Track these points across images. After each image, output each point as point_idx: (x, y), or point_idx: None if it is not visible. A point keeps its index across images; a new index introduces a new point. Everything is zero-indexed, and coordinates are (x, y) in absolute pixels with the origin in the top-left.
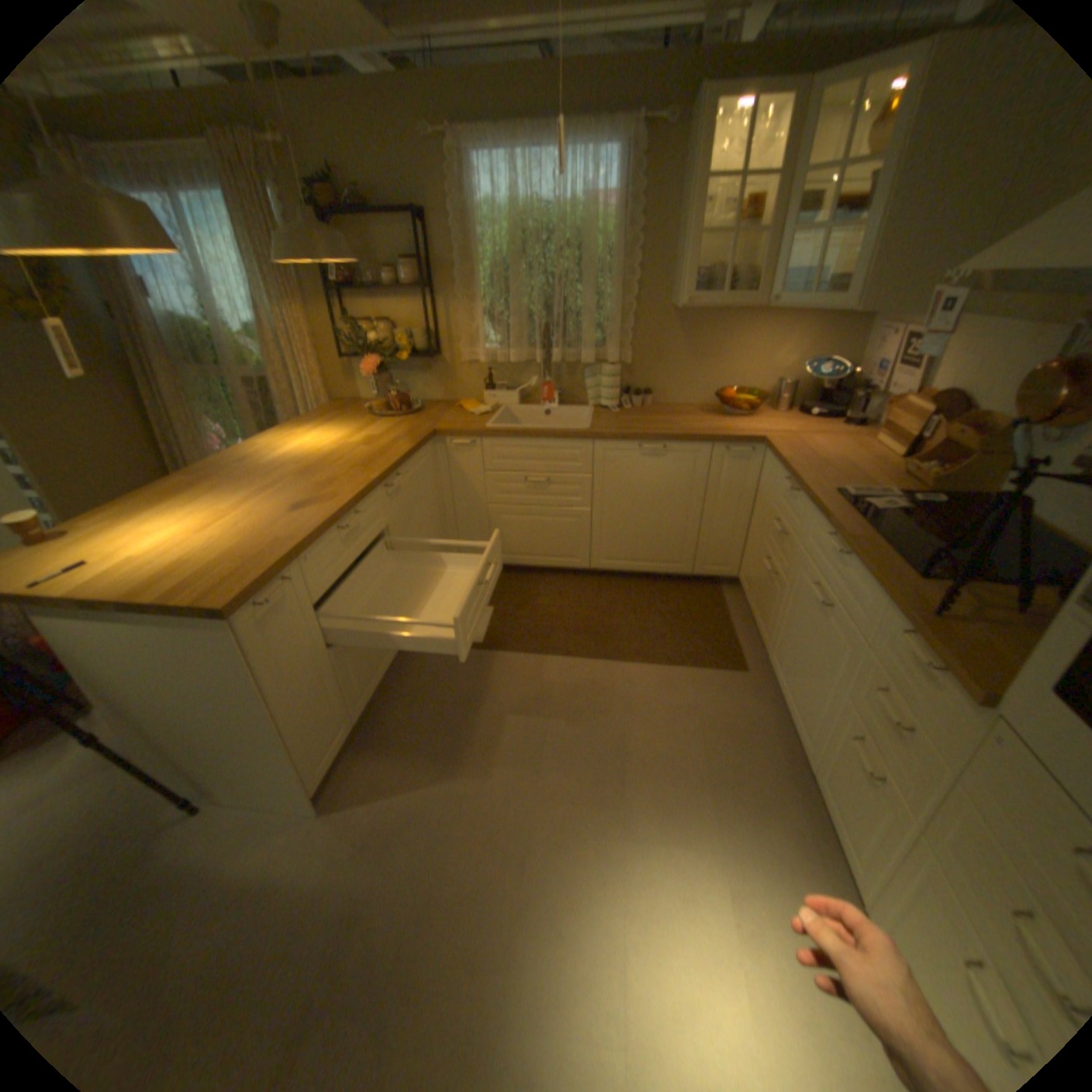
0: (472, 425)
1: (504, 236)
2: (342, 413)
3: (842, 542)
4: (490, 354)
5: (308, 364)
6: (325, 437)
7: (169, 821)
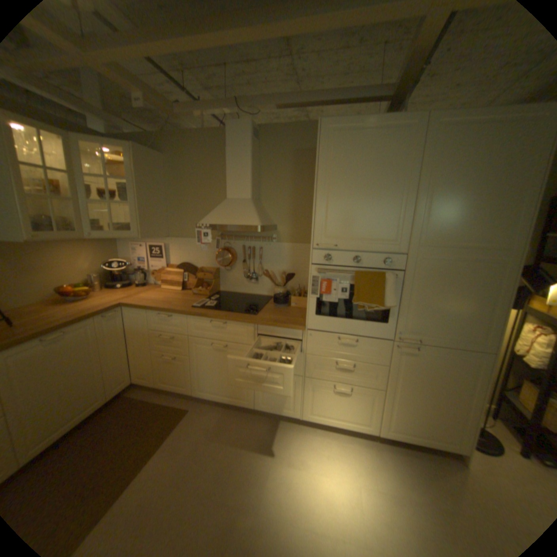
0: None
1: None
2: None
3: (218, 320)
4: None
5: None
6: None
7: None
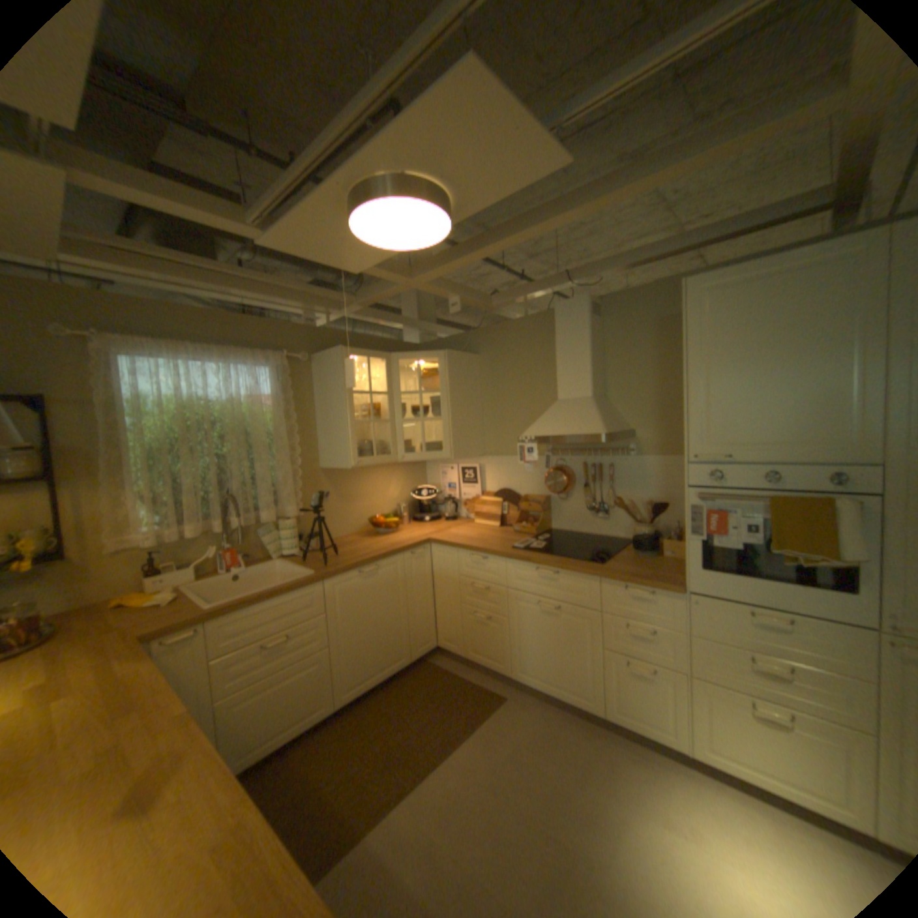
0: (184, 617)
1: (162, 427)
2: None
3: (547, 569)
4: (149, 539)
5: None
6: None
7: None
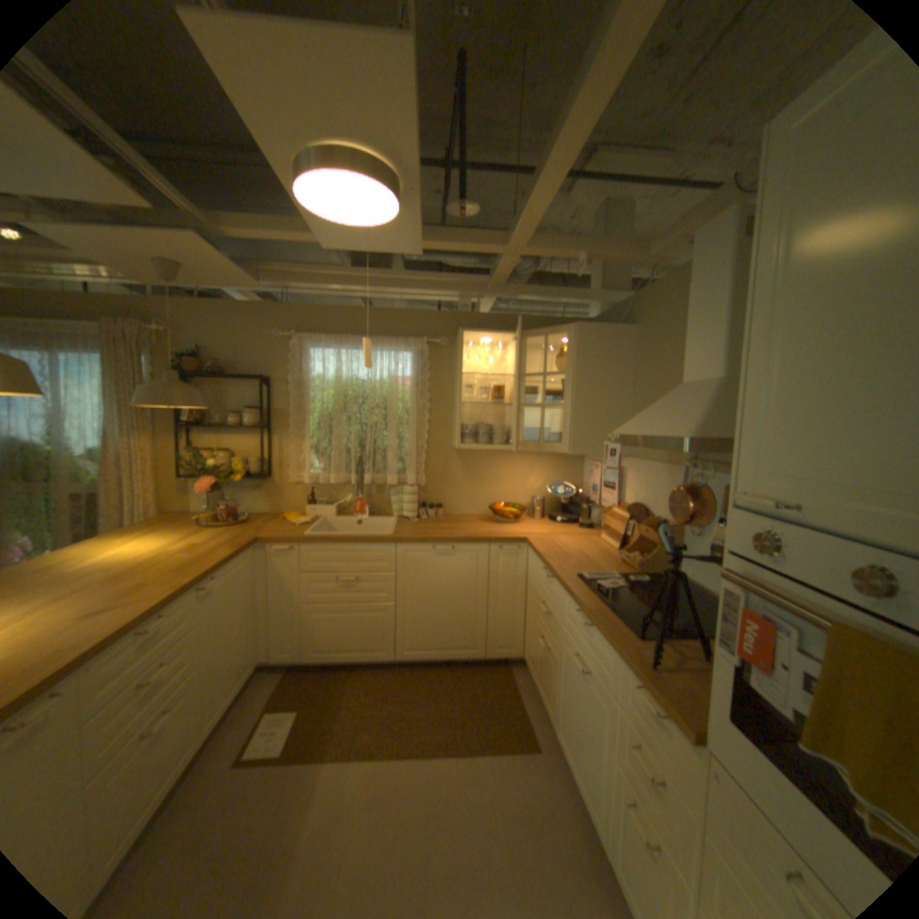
0: (294, 533)
1: (331, 398)
2: (170, 524)
3: (587, 616)
4: (315, 477)
5: (146, 482)
6: (147, 546)
7: None
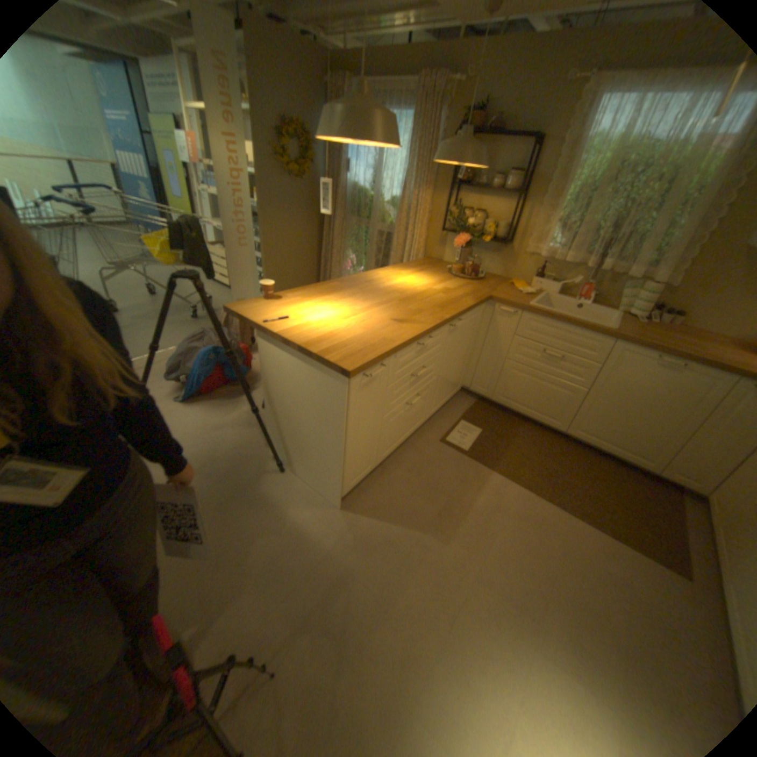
0: (519, 300)
1: (604, 162)
2: (430, 267)
3: None
4: (551, 251)
5: (420, 230)
6: (418, 281)
7: (270, 470)
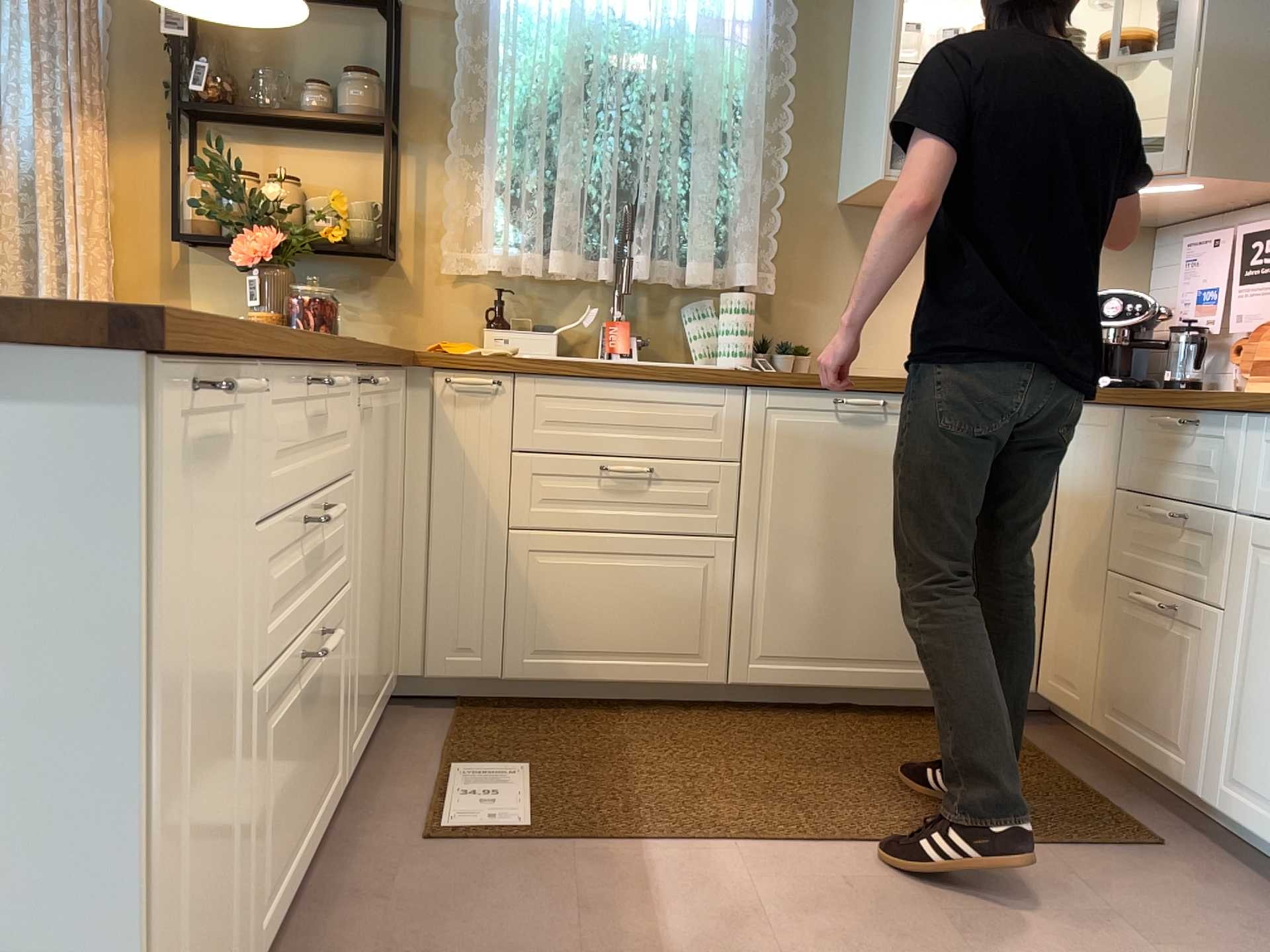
0: (492, 355)
1: (553, 64)
2: None
3: None
4: (506, 261)
5: (97, 251)
6: None
7: None
